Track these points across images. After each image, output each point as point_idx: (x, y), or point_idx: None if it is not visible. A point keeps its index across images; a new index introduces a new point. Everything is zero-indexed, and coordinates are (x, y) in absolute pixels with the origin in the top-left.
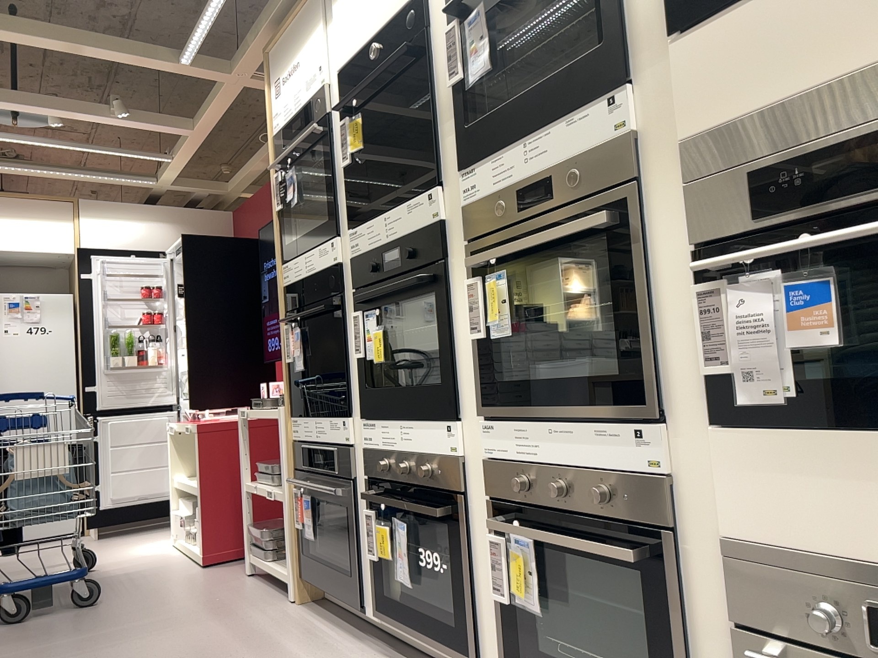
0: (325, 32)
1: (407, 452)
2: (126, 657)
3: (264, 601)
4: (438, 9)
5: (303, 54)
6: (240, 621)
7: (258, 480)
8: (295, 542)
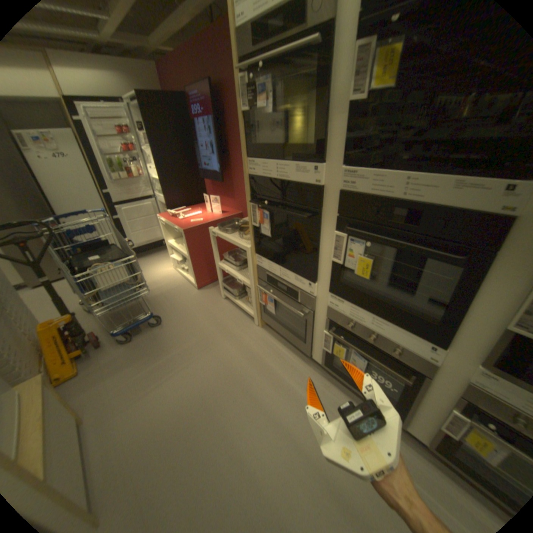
0: None
1: (378, 331)
2: (199, 378)
3: (243, 324)
4: None
5: None
6: (240, 342)
7: (225, 263)
8: (259, 307)
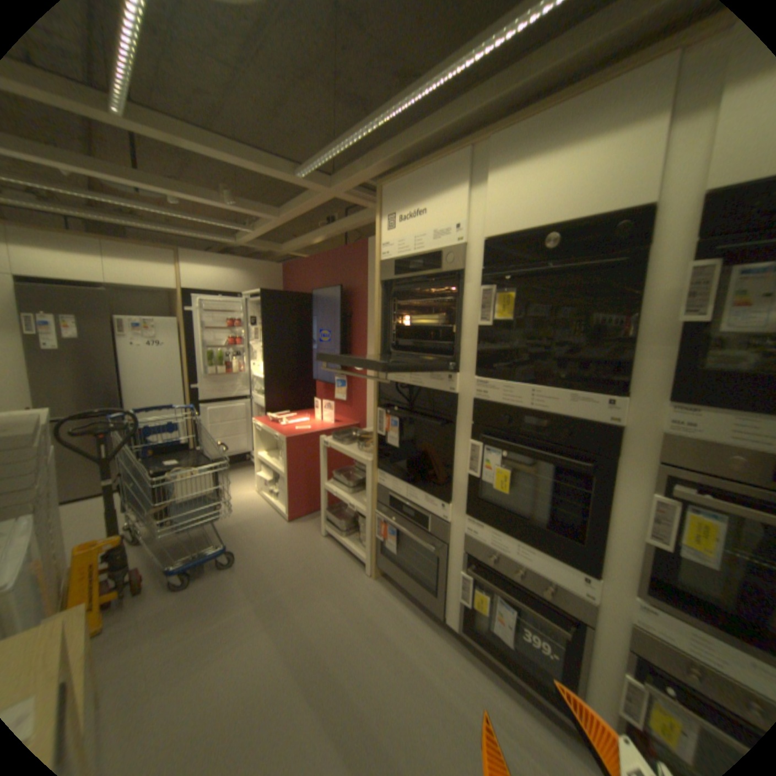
0: (468, 192)
1: (526, 566)
2: (282, 648)
3: (350, 574)
4: (676, 229)
5: (434, 203)
6: (344, 600)
7: (334, 484)
8: (375, 545)
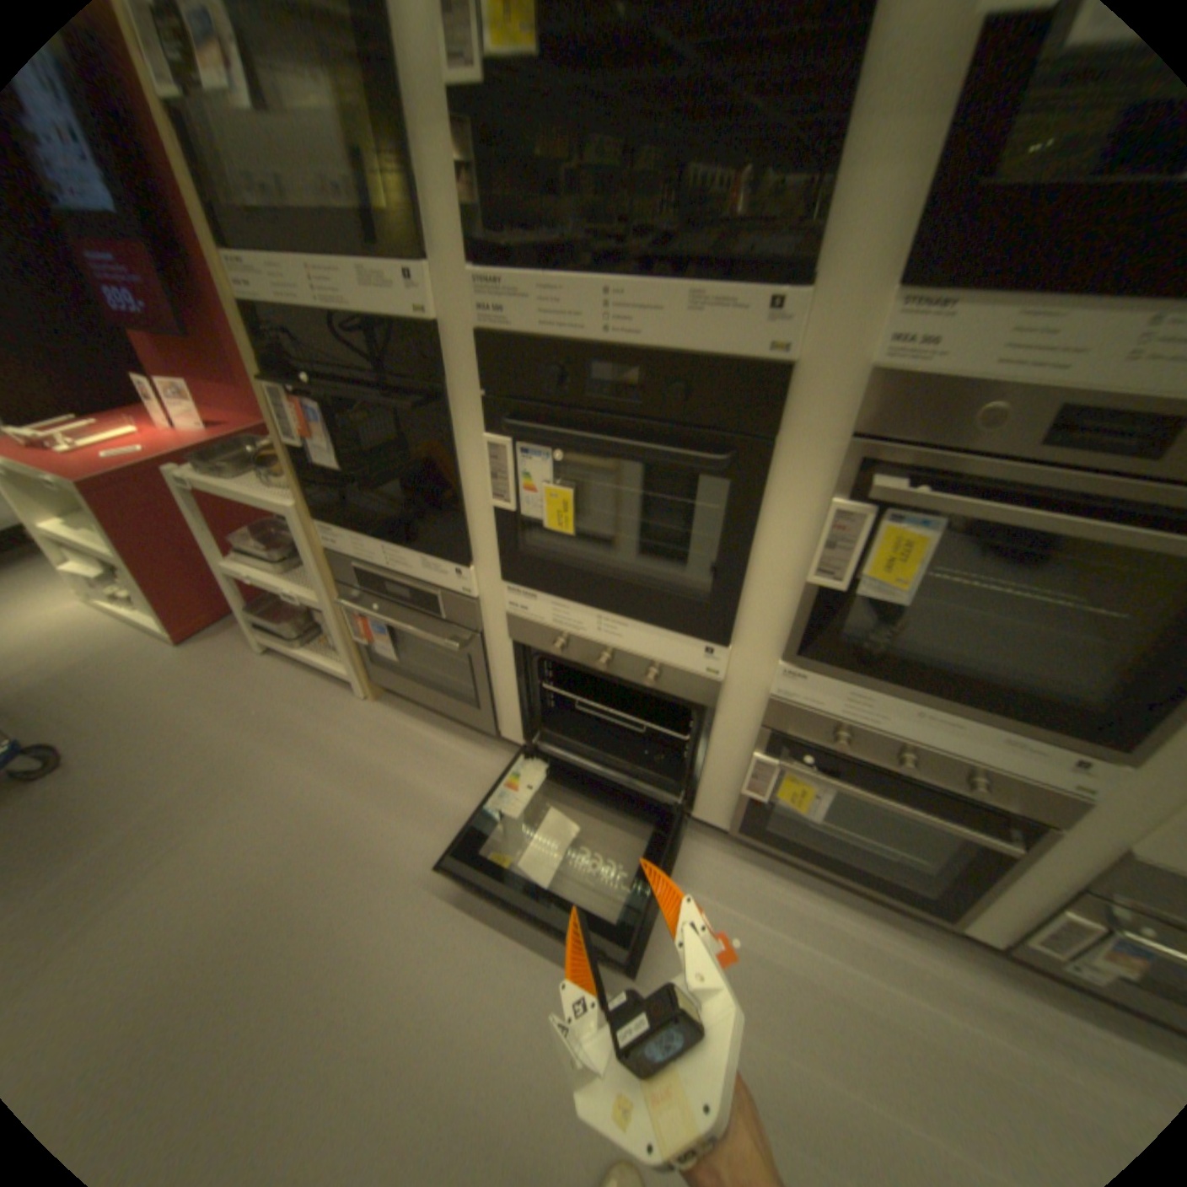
0: None
1: (612, 644)
2: (214, 869)
3: (325, 705)
4: None
5: None
6: (321, 749)
7: (240, 560)
8: (356, 652)
